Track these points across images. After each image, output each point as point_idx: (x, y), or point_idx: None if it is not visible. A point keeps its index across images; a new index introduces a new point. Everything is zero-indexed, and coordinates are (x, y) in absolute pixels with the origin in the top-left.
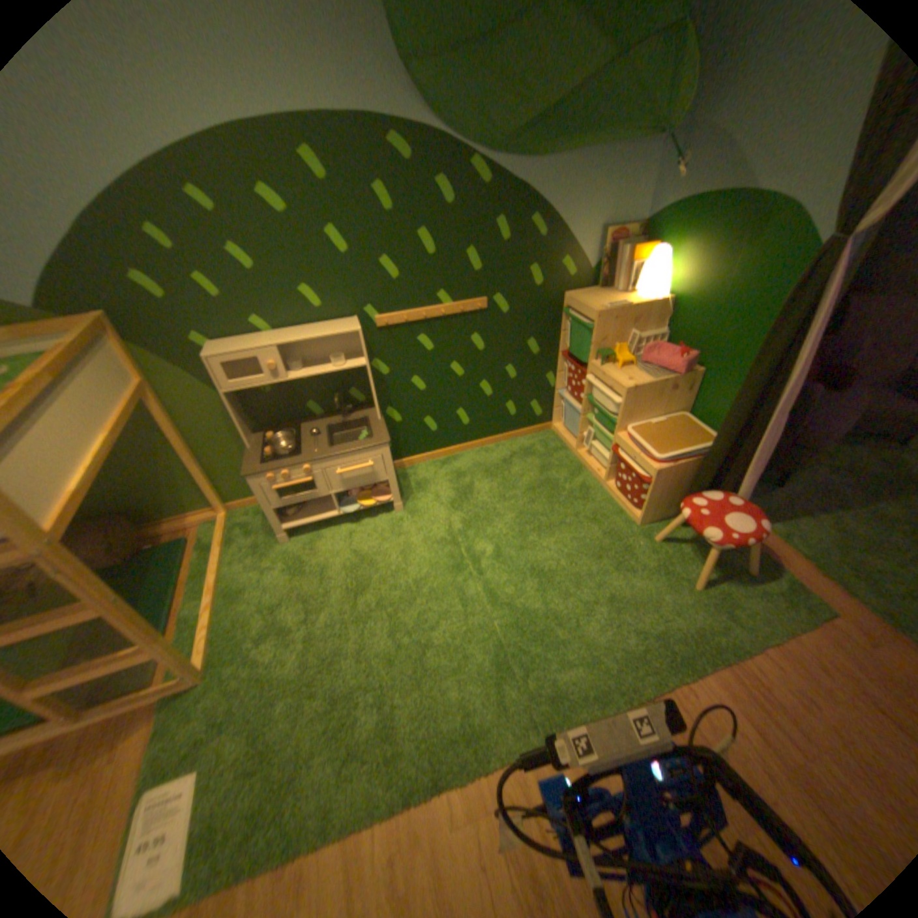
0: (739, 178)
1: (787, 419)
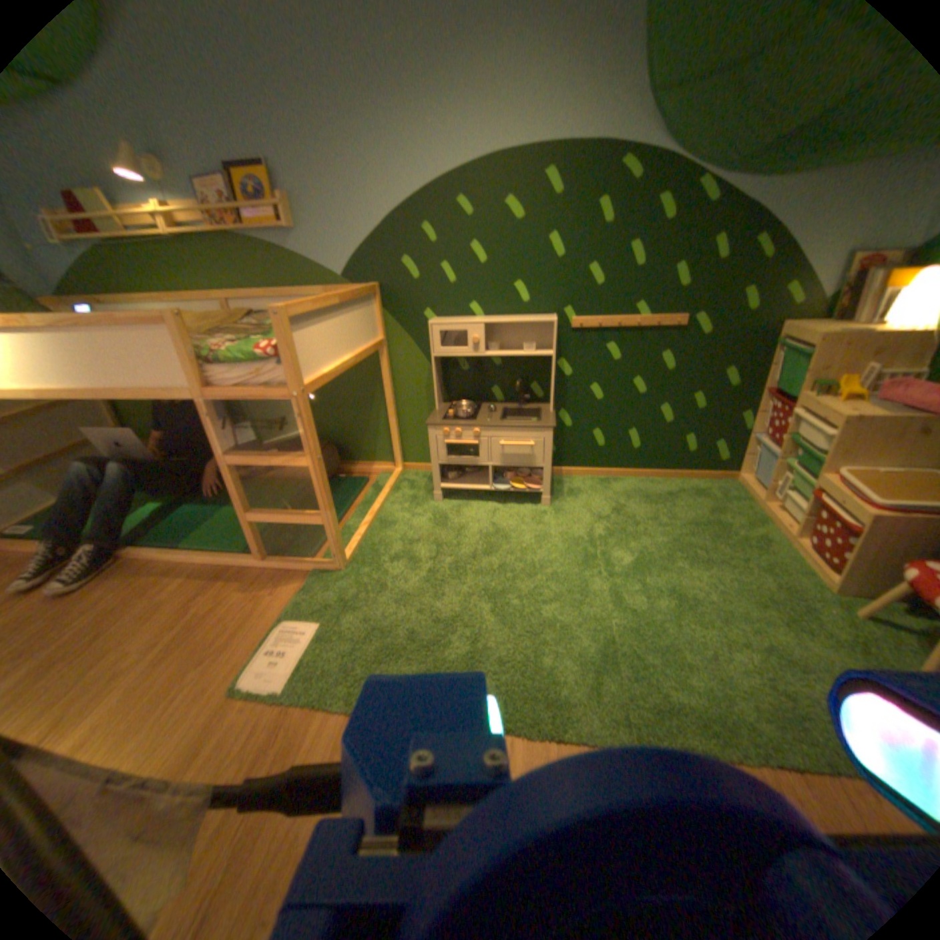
0: None
1: None
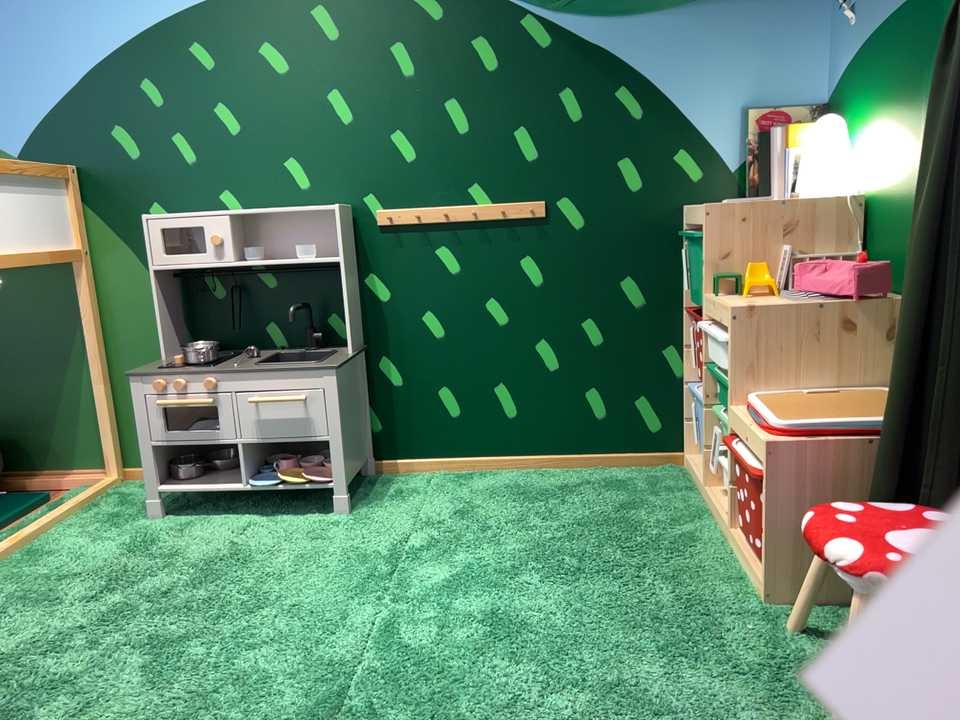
0: None
1: None
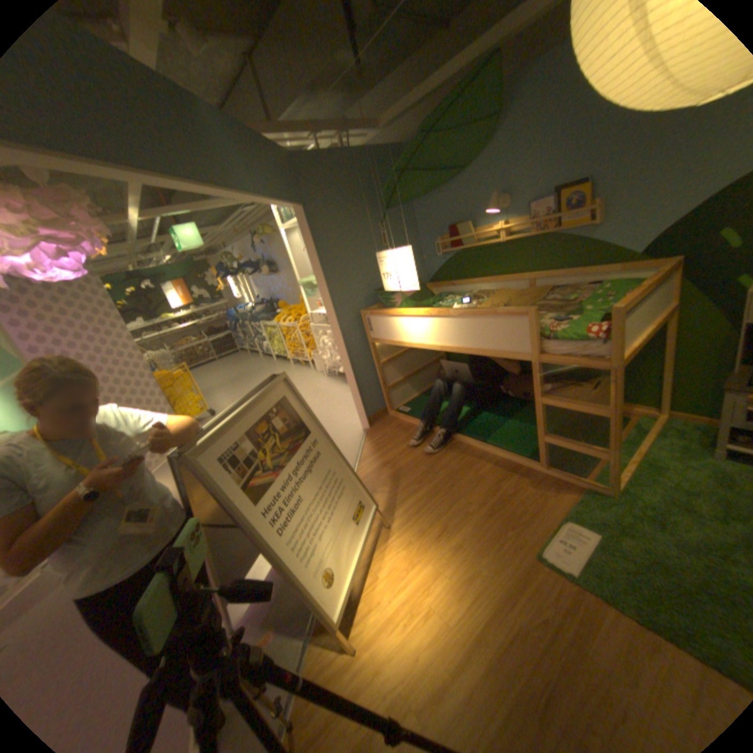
0: None
1: None
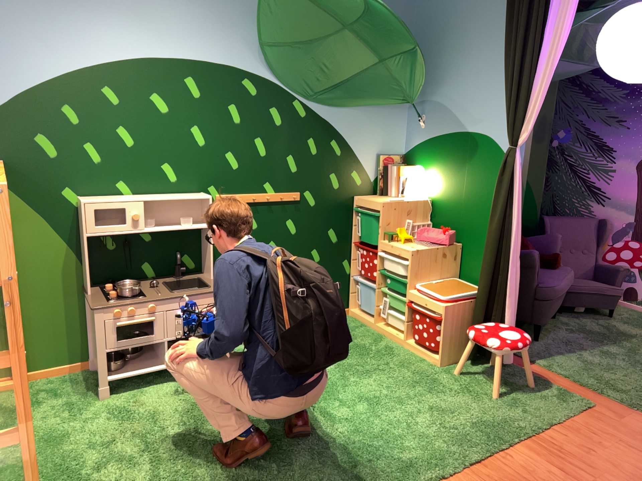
0: (452, 128)
1: (514, 259)
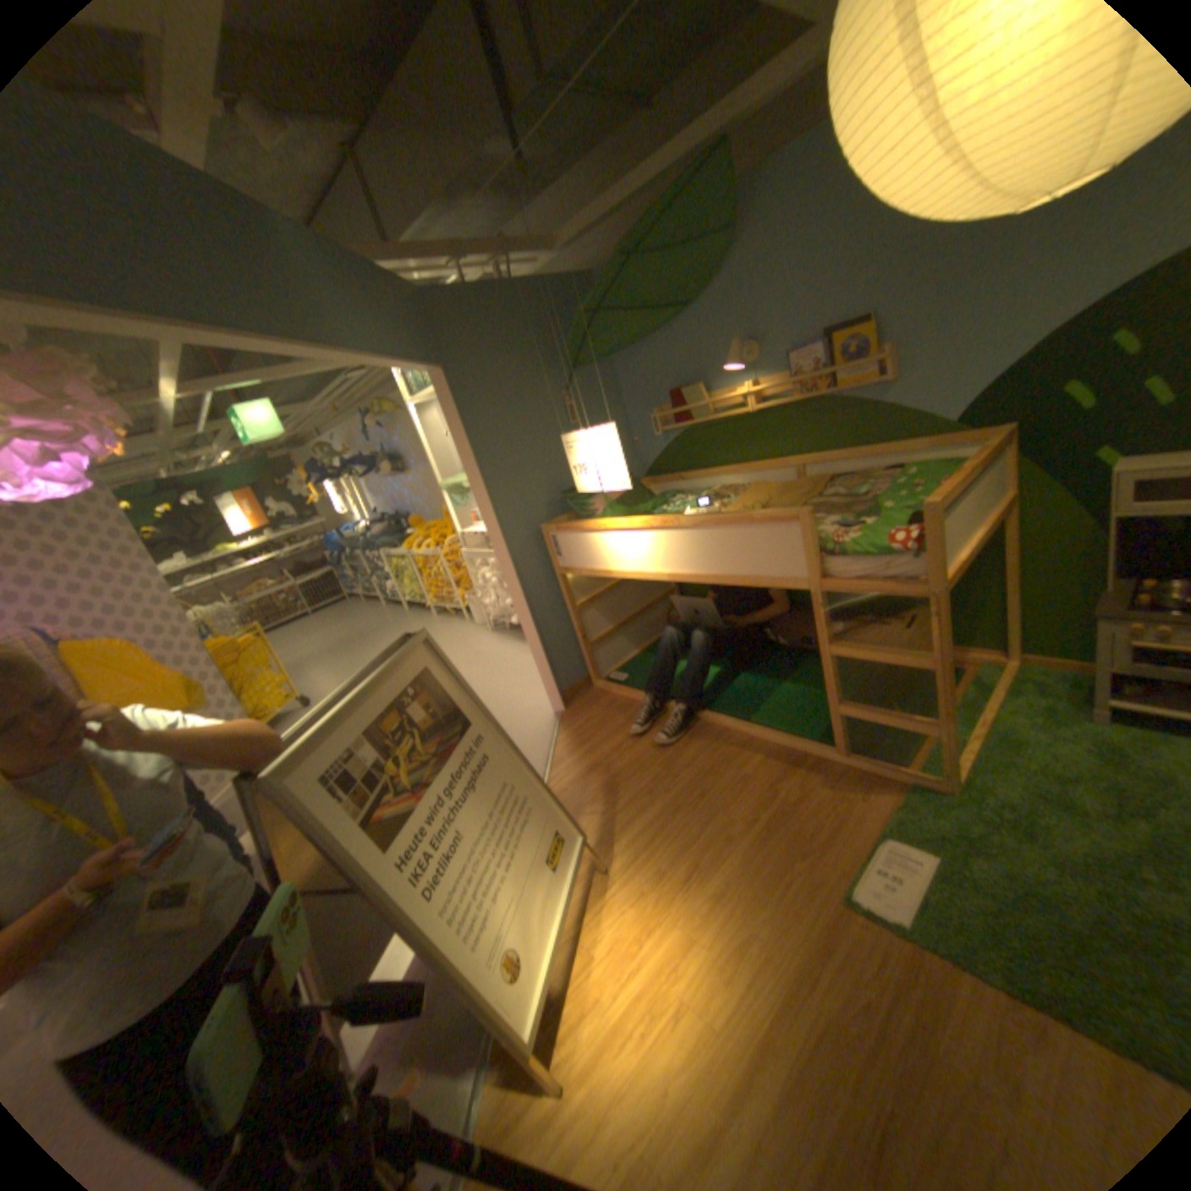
0: None
1: None
